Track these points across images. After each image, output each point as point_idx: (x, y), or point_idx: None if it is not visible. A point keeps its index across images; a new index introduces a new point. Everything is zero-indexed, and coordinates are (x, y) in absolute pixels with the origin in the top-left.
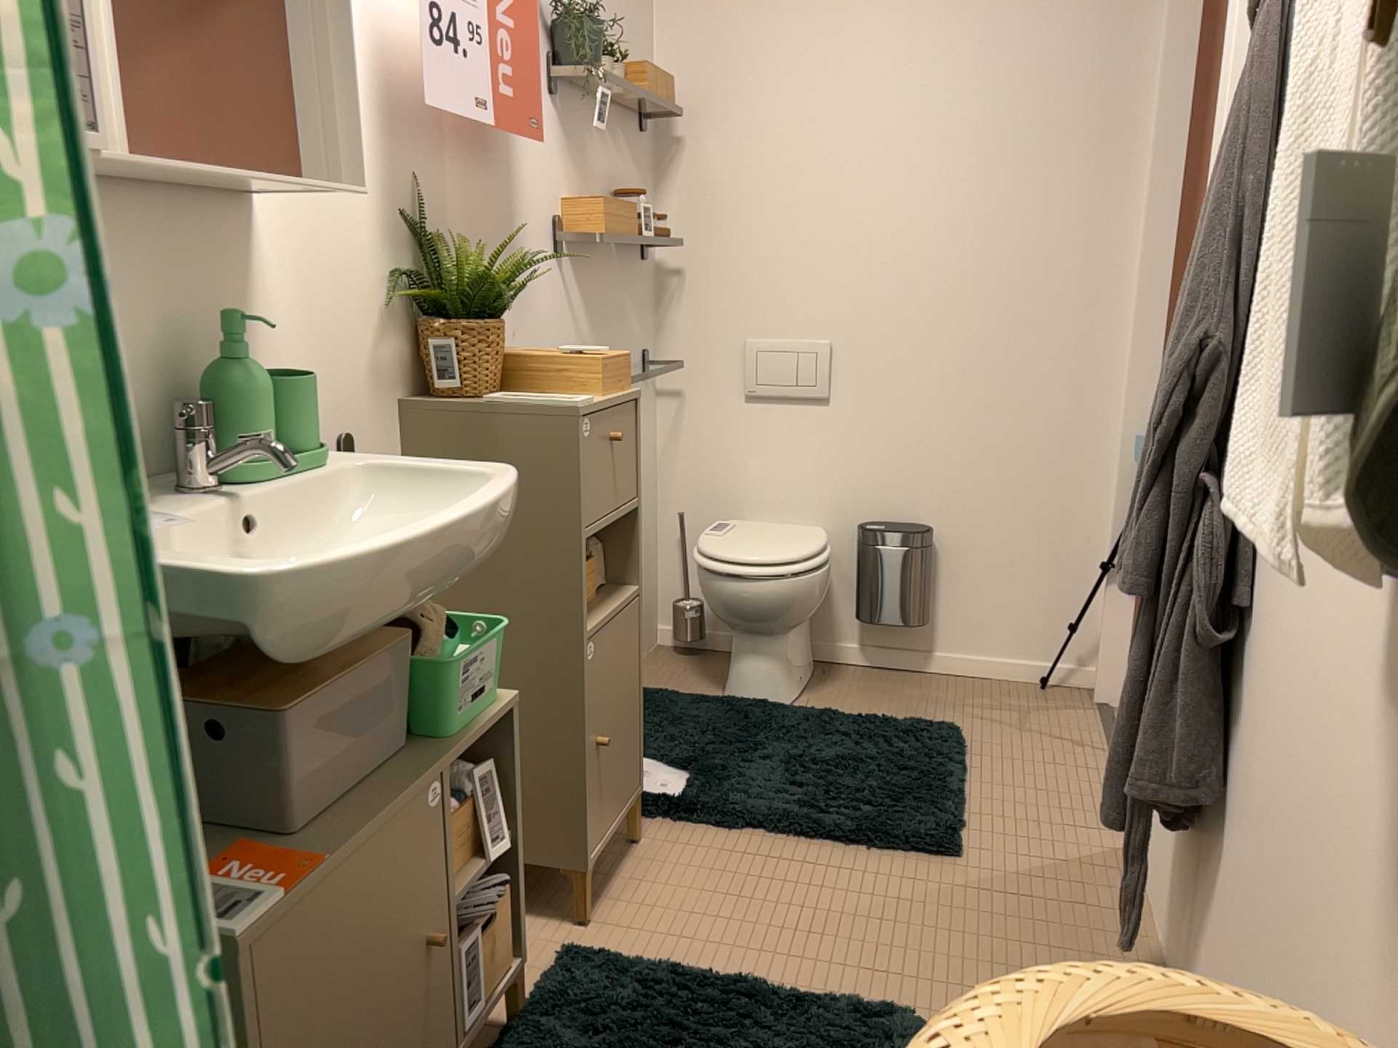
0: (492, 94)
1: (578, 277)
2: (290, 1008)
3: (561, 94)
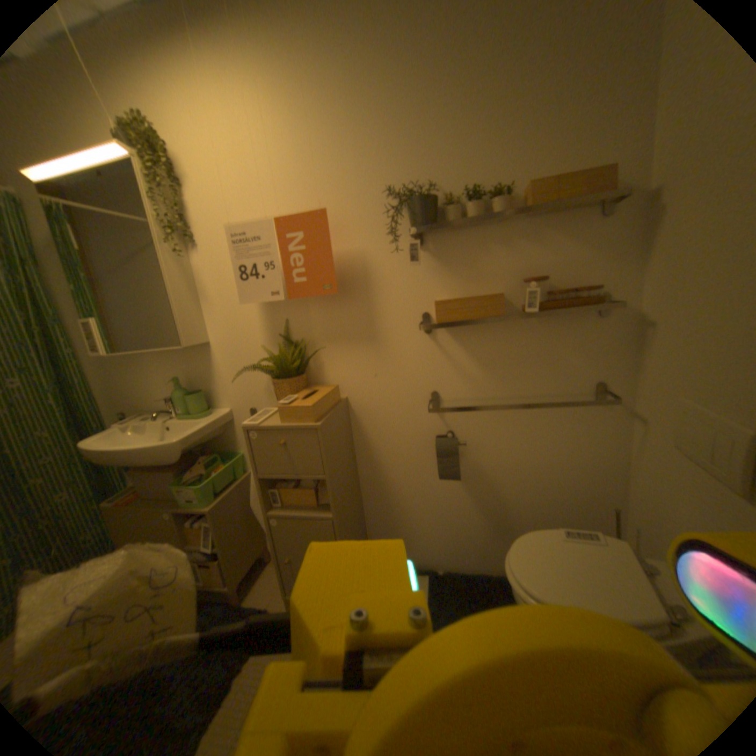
0: (283, 283)
1: (461, 340)
2: (119, 527)
3: (434, 235)
